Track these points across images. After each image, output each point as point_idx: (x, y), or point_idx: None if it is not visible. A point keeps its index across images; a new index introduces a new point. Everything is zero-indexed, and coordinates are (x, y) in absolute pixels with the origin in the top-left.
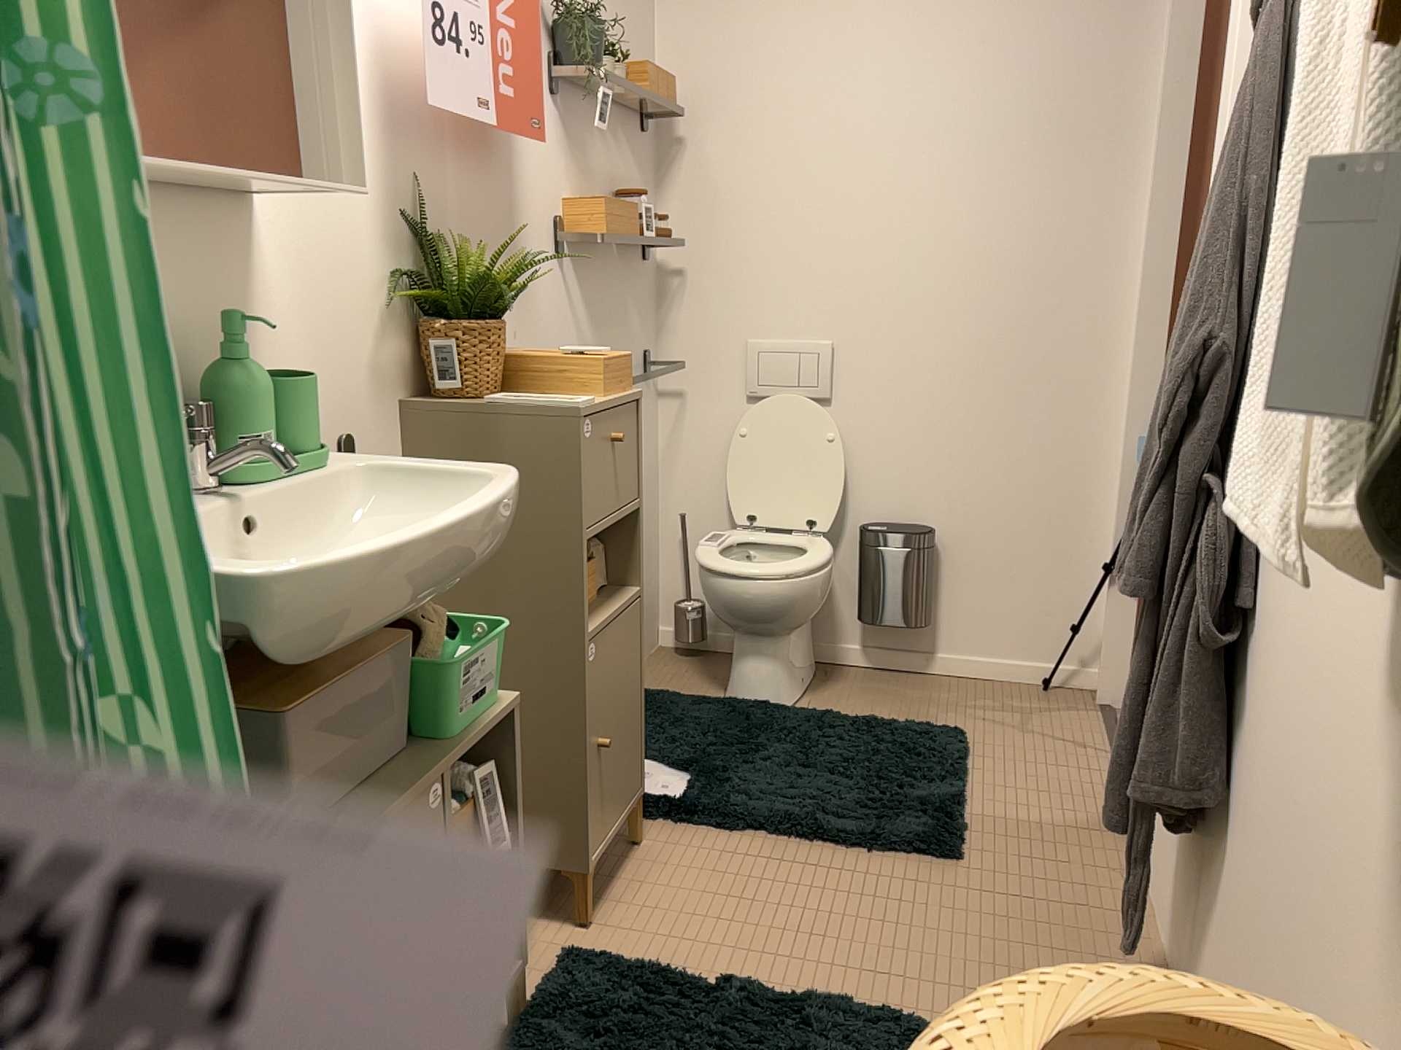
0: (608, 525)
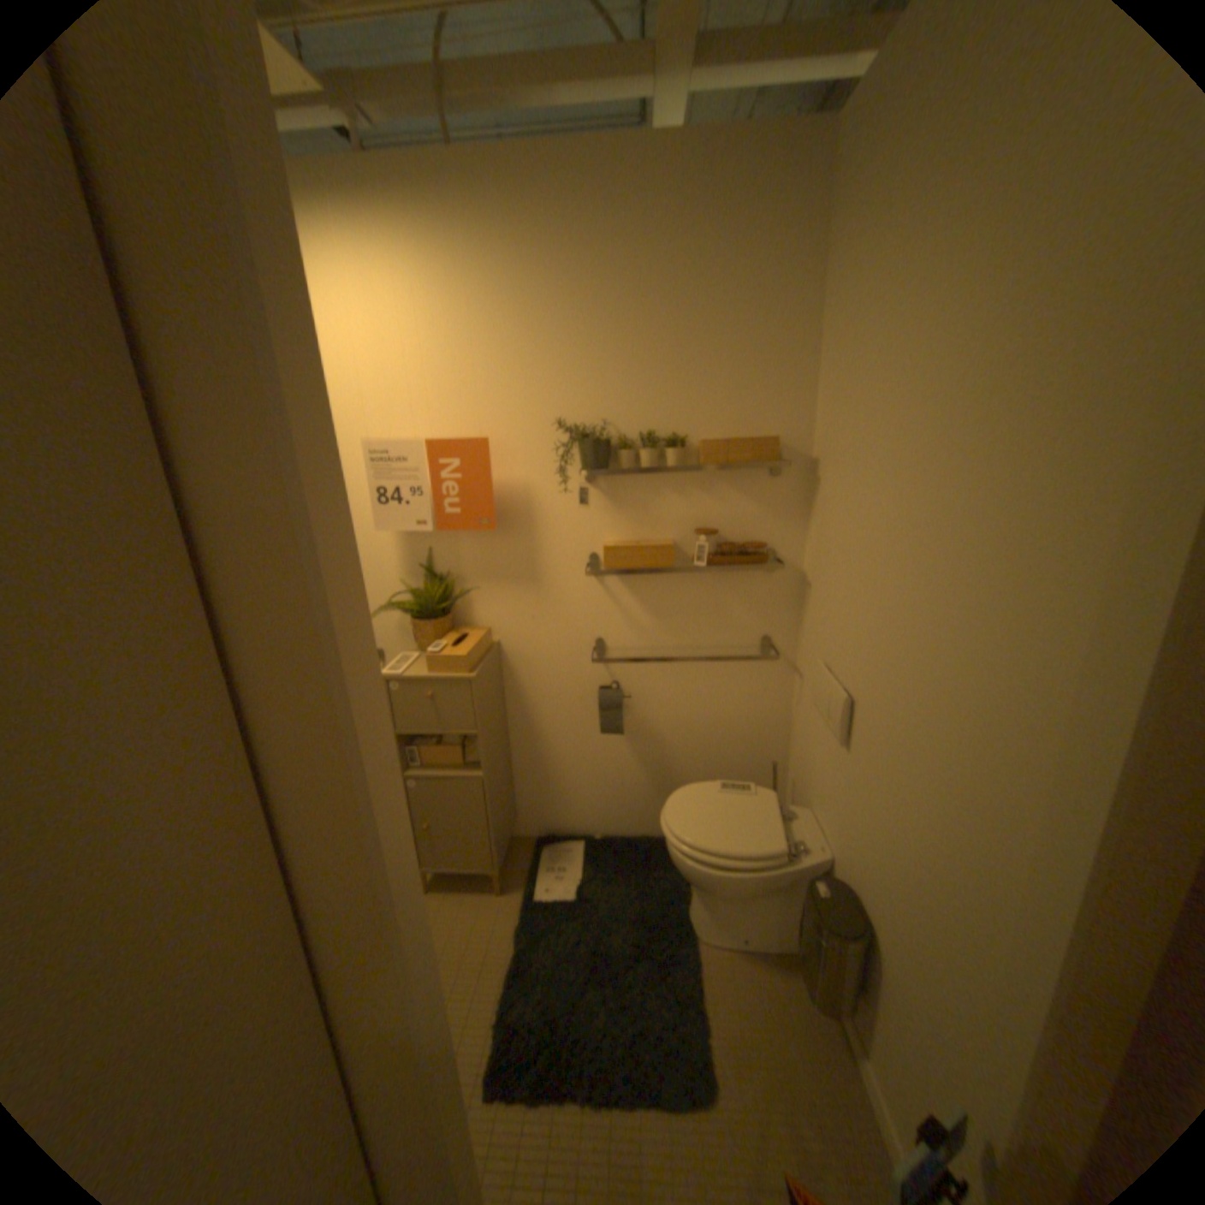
0: (425, 735)
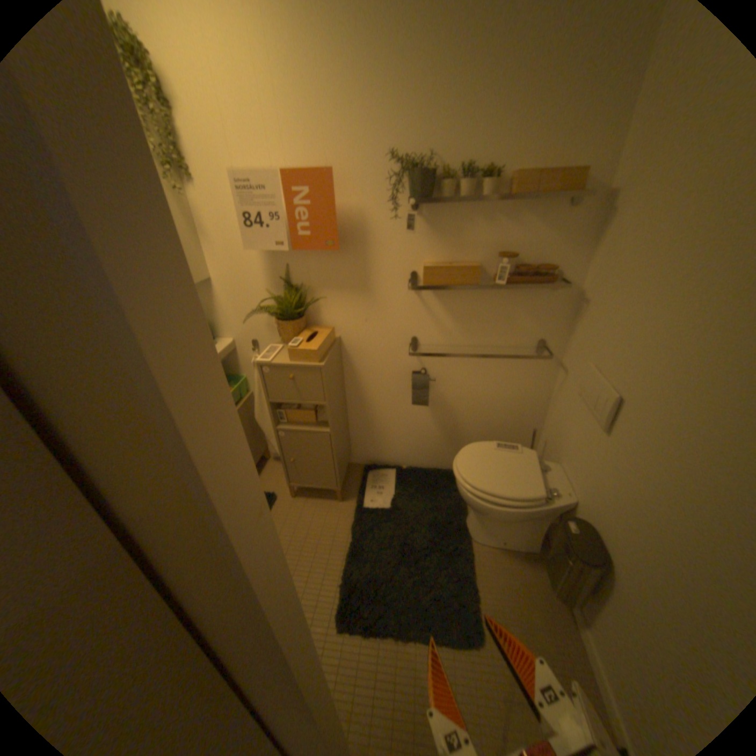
0: (289, 403)
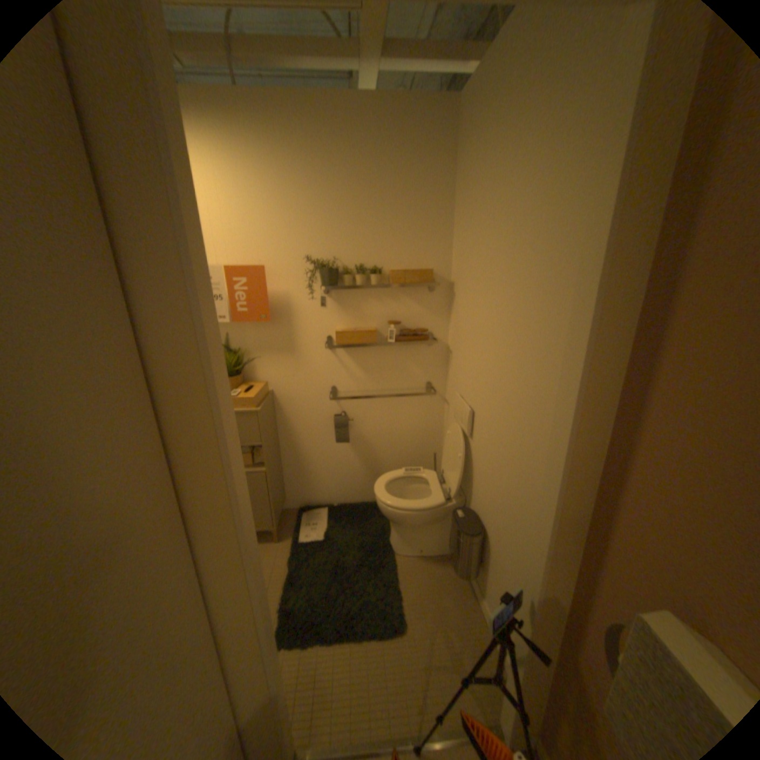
0: None
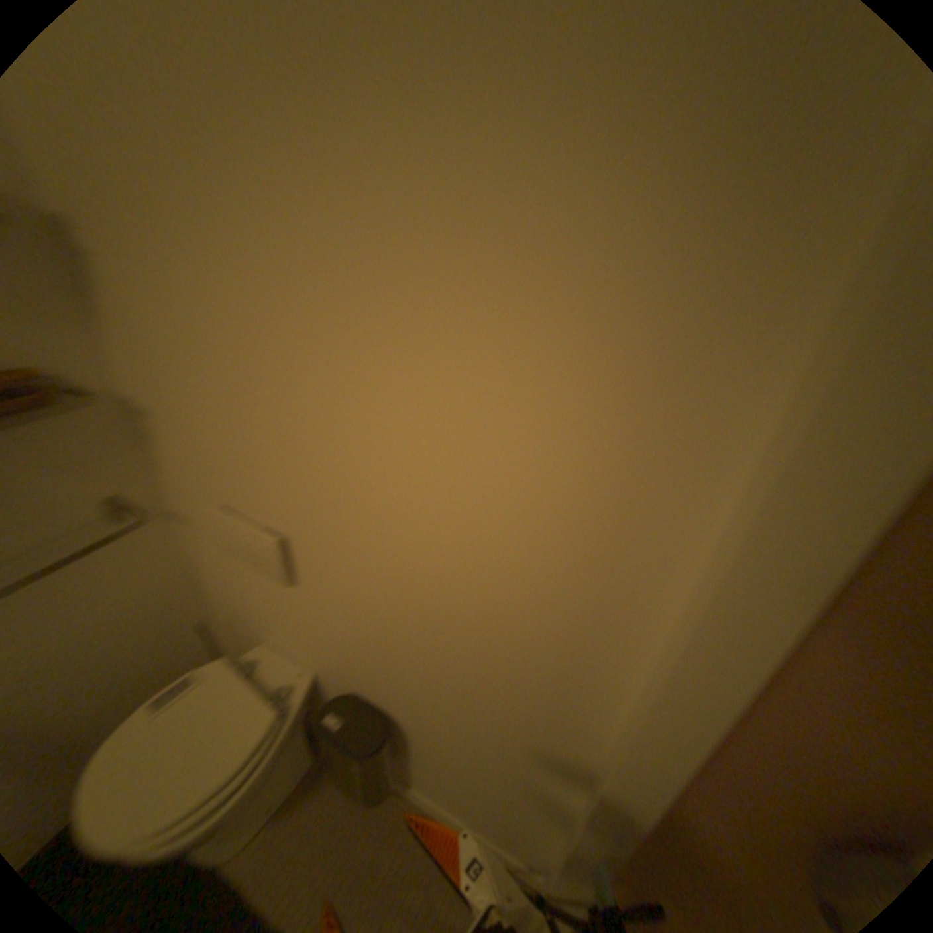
0: None
